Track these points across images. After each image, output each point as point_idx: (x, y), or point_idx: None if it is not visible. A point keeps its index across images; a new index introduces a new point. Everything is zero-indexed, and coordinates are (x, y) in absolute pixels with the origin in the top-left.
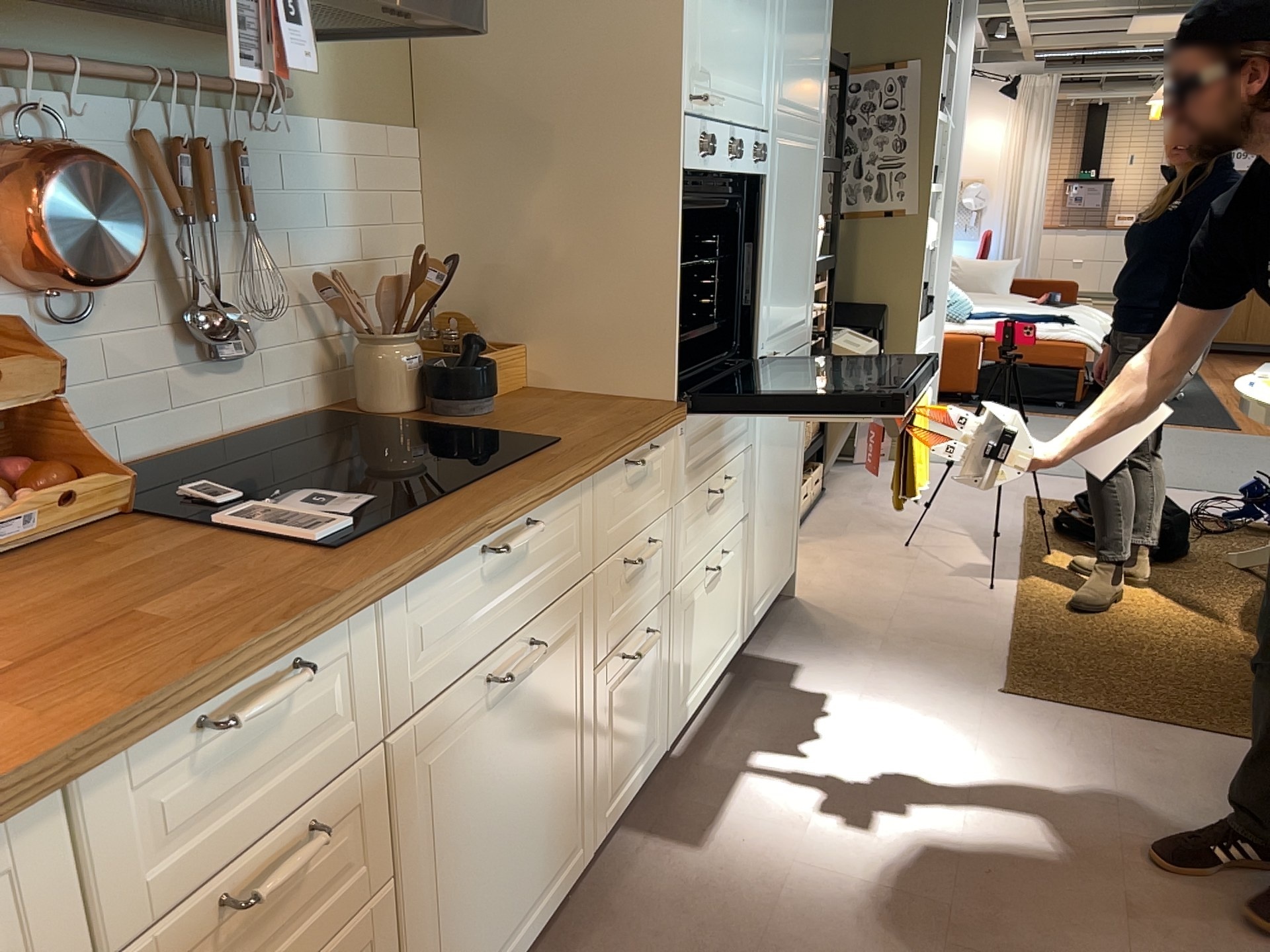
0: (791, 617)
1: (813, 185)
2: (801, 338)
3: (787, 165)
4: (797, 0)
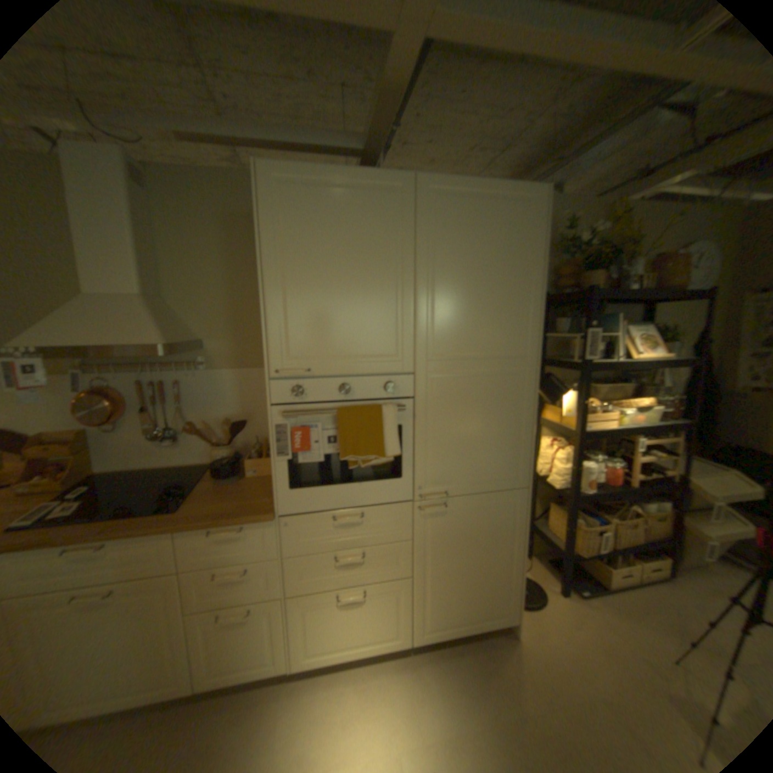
0: (495, 653)
1: (514, 394)
2: (503, 486)
3: (452, 387)
4: (454, 294)
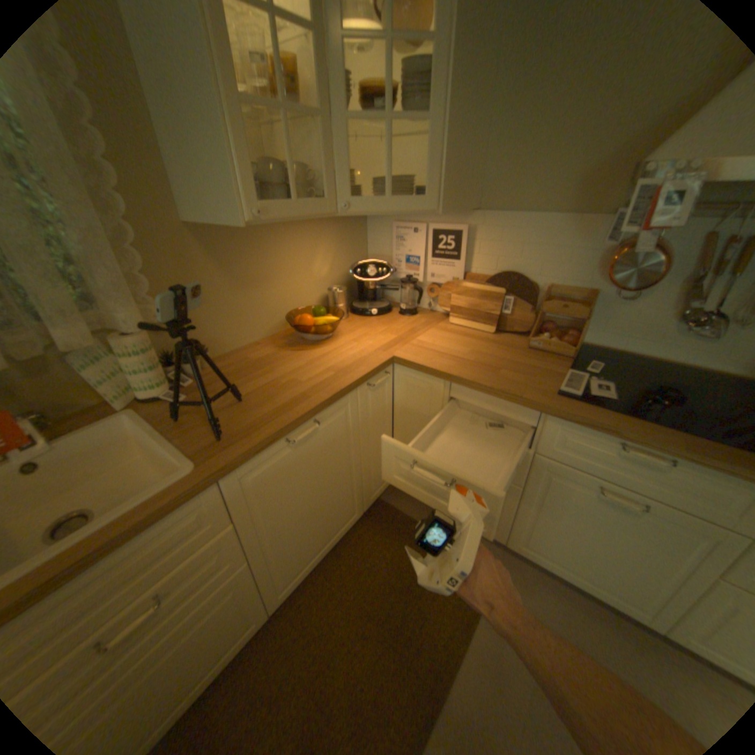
0: None
1: None
2: None
3: None
4: None
